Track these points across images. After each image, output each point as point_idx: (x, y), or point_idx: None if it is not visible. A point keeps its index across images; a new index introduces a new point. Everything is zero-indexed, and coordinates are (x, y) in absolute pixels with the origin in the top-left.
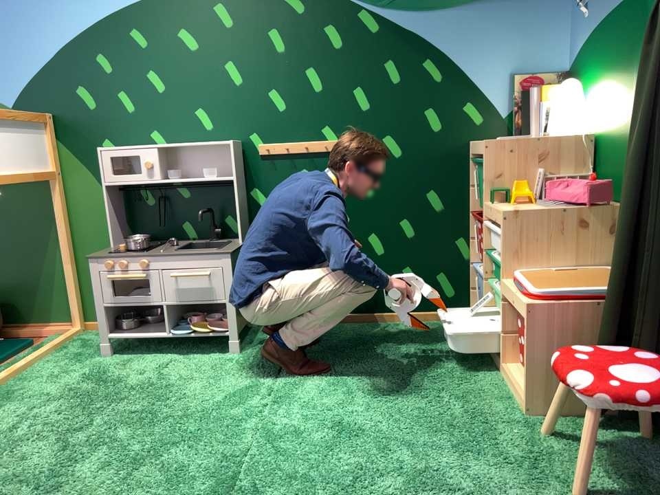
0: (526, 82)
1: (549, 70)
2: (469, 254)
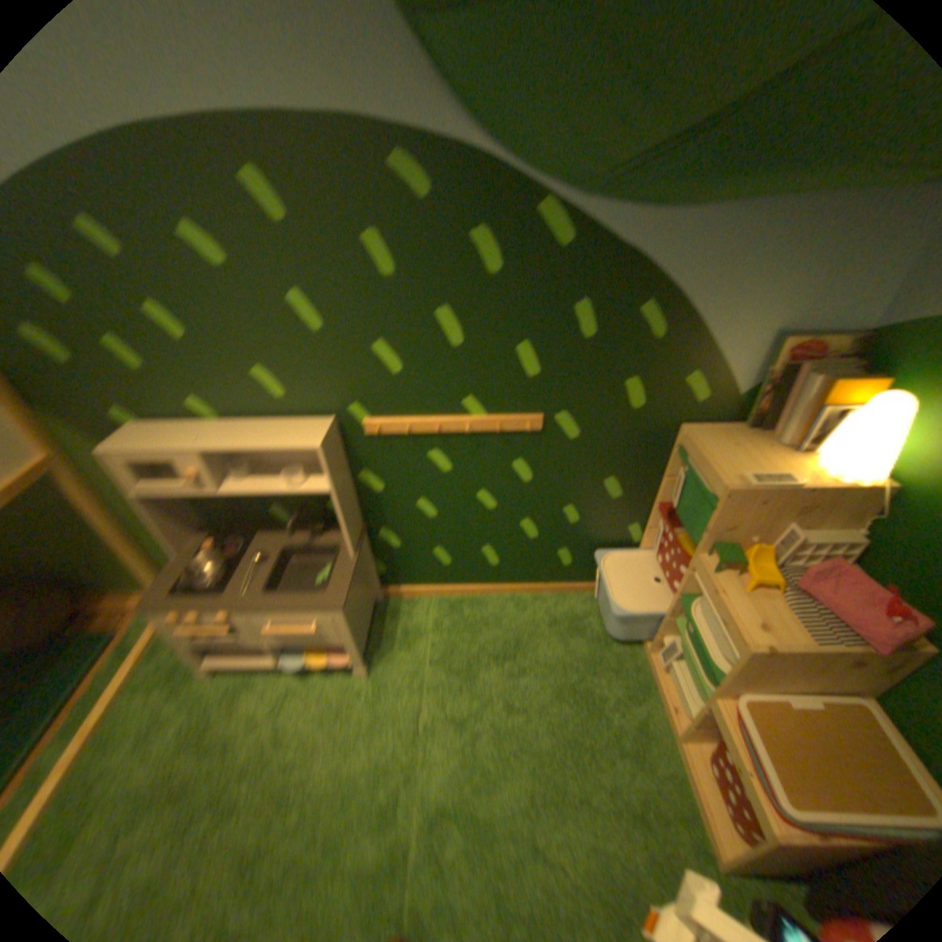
0: (804, 350)
1: (846, 329)
2: (641, 540)
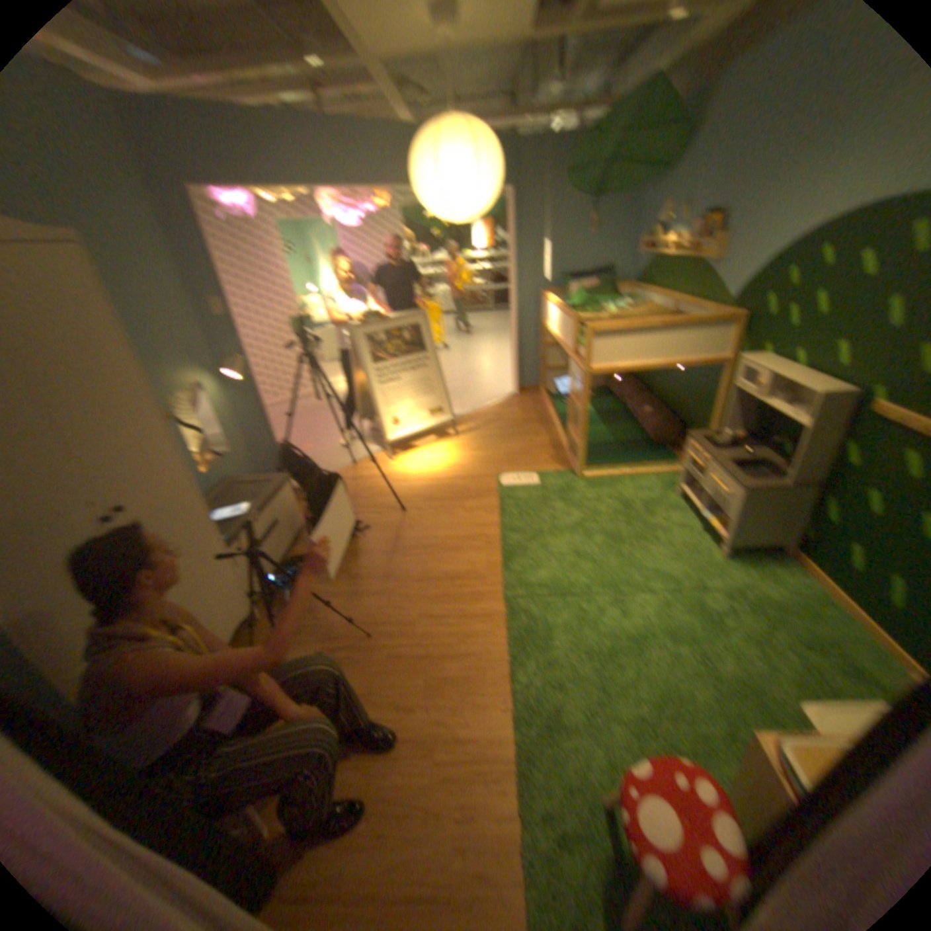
0: None
1: None
2: None
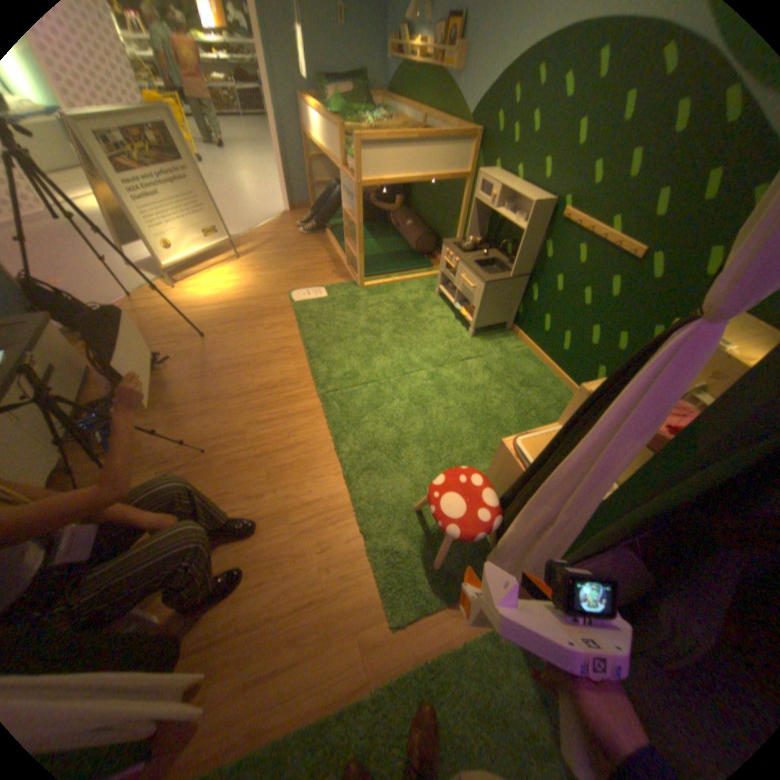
0: None
1: None
2: None
